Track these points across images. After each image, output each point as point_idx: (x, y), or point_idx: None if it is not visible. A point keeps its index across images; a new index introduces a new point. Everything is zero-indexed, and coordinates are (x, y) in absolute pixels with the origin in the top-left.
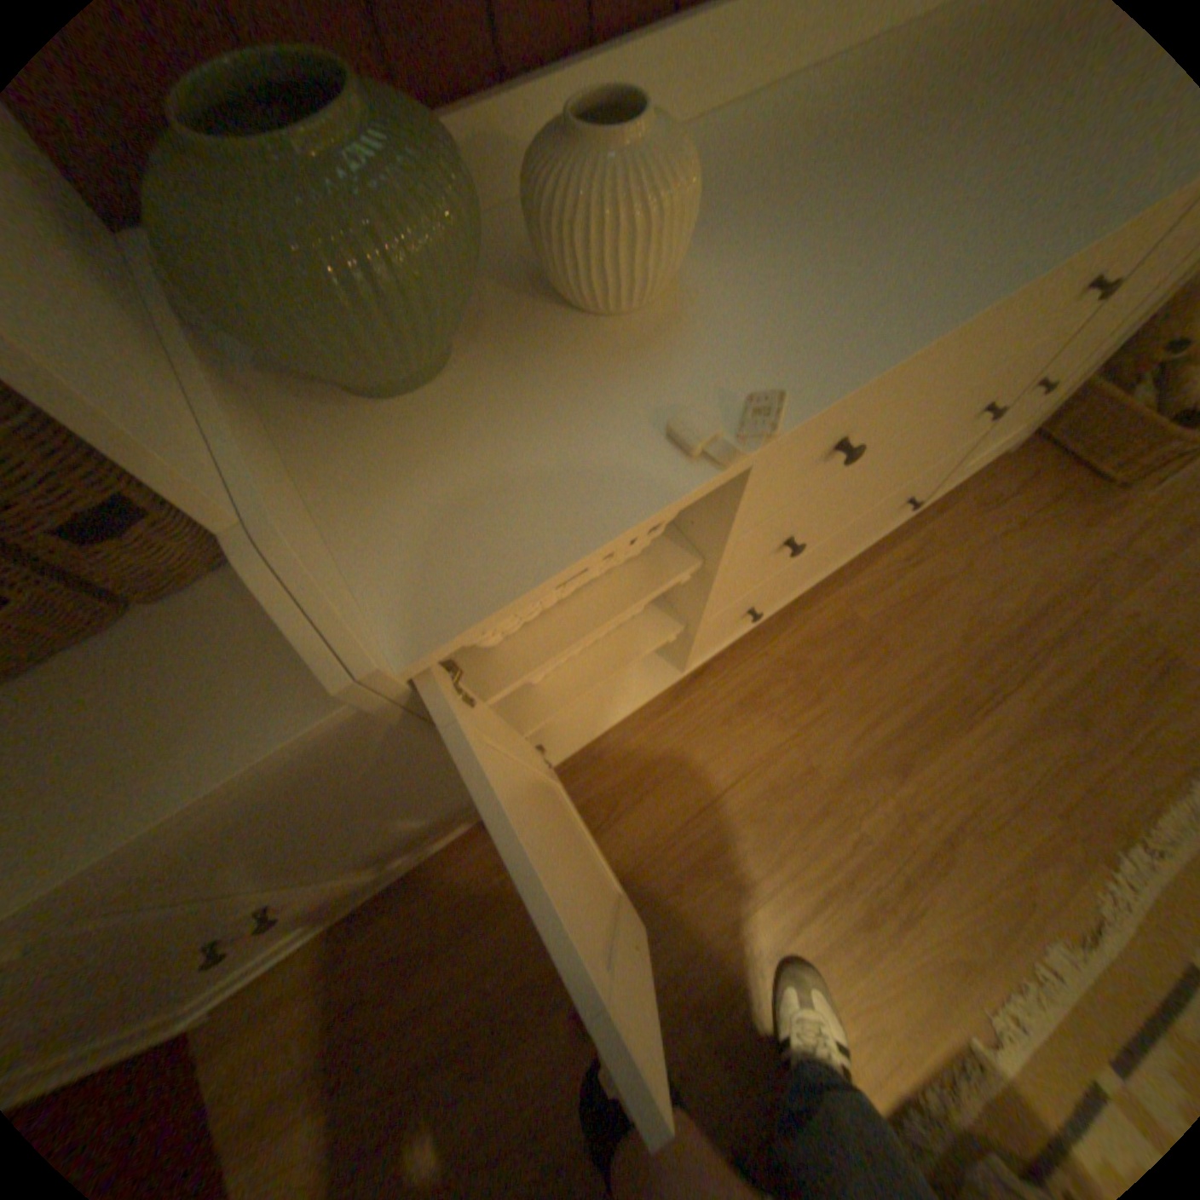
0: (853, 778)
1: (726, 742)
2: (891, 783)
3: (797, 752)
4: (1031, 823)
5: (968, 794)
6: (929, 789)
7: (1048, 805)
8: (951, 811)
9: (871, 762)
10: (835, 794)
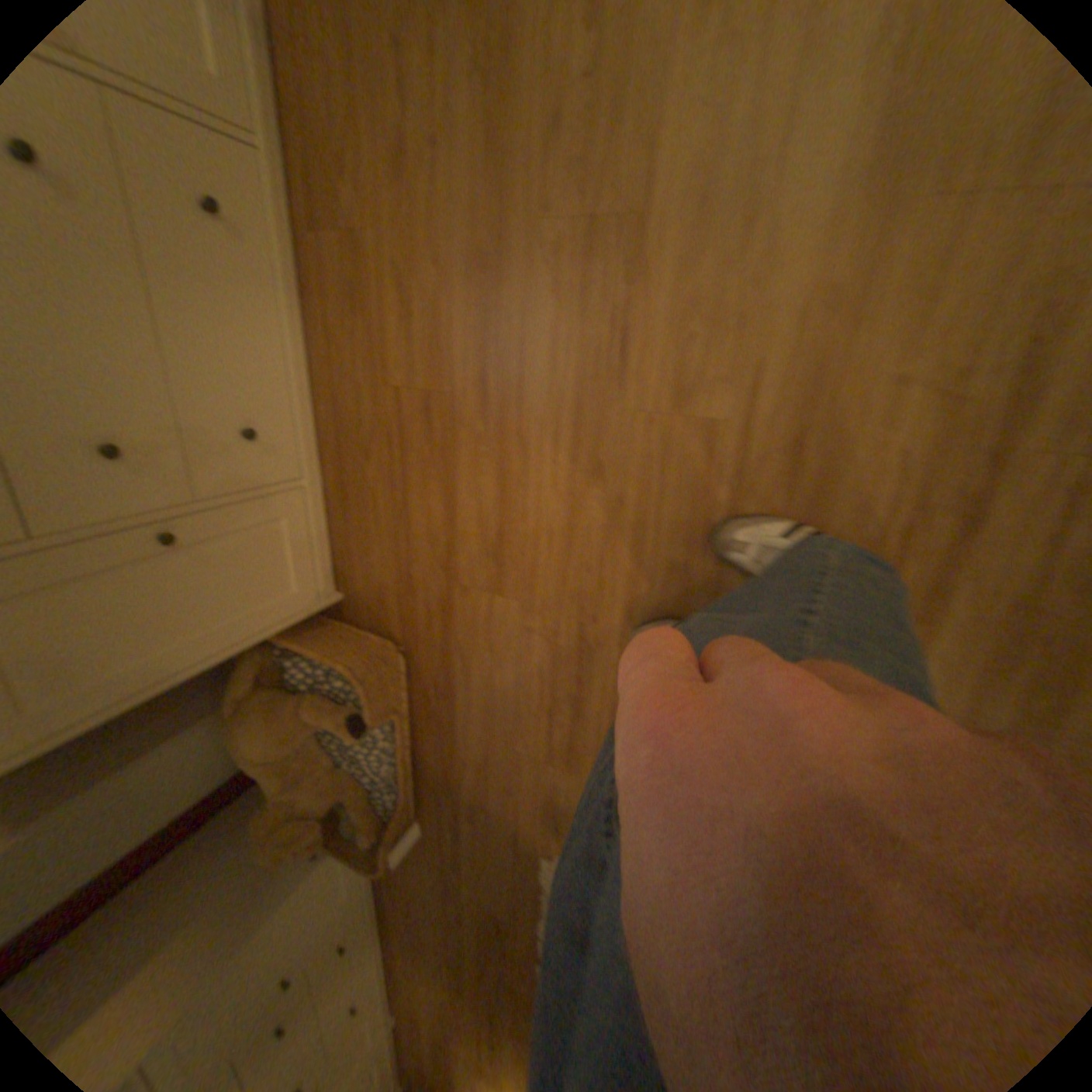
0: (445, 1000)
1: (409, 995)
2: (454, 1000)
3: (426, 994)
4: (497, 1005)
5: (475, 999)
6: (464, 999)
7: (497, 998)
8: (475, 1006)
9: (444, 993)
10: (446, 1007)
